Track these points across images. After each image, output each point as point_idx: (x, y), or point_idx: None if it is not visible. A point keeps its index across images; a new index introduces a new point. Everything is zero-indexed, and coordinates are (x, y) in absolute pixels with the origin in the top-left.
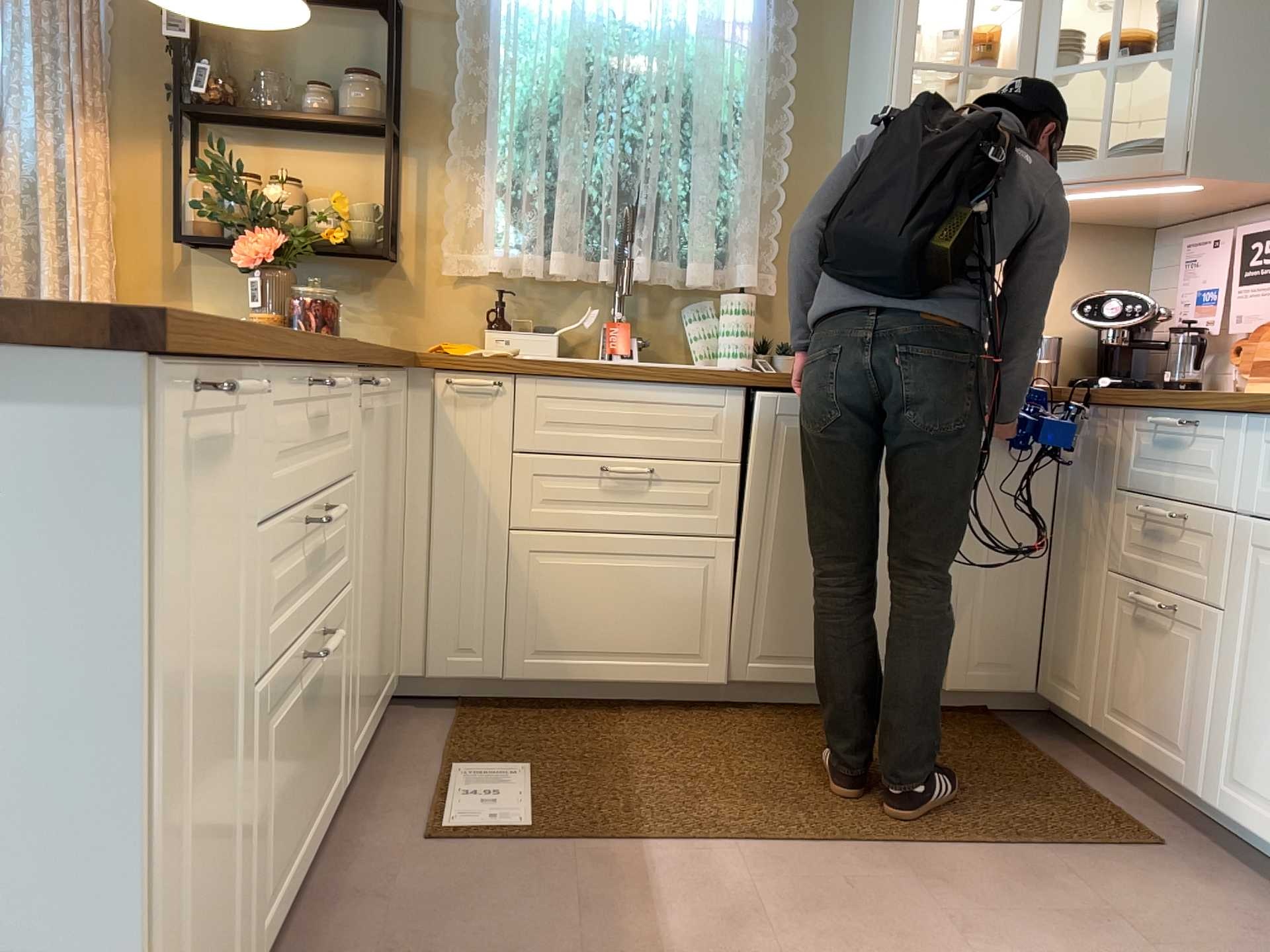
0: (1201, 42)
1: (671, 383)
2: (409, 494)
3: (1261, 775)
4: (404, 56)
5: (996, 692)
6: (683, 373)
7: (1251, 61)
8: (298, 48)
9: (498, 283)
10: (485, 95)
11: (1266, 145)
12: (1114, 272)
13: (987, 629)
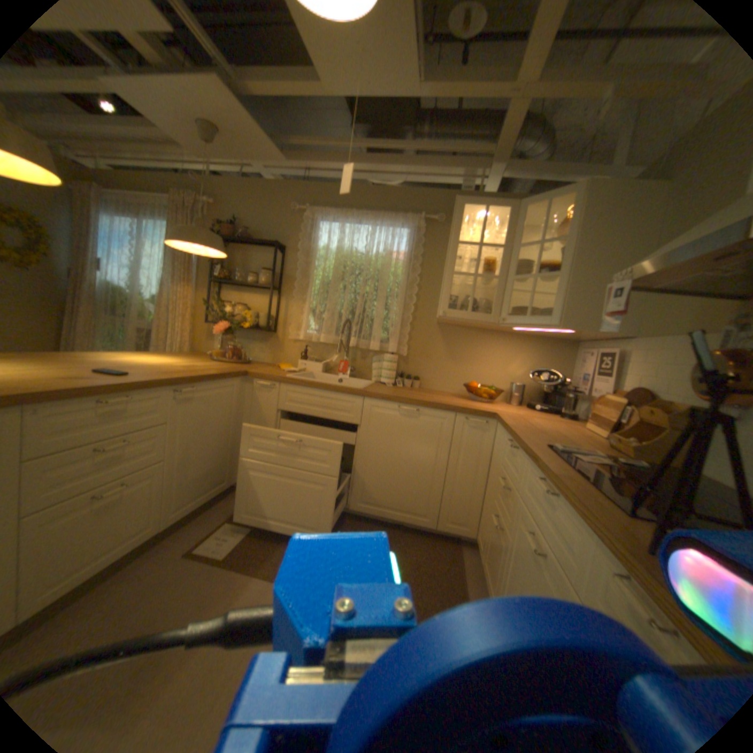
0: (574, 269)
1: (335, 392)
2: (244, 420)
3: None
4: (284, 263)
5: (458, 536)
6: (339, 389)
7: (596, 278)
8: (252, 259)
9: (308, 343)
10: (309, 277)
11: (602, 316)
12: (557, 359)
13: (455, 509)
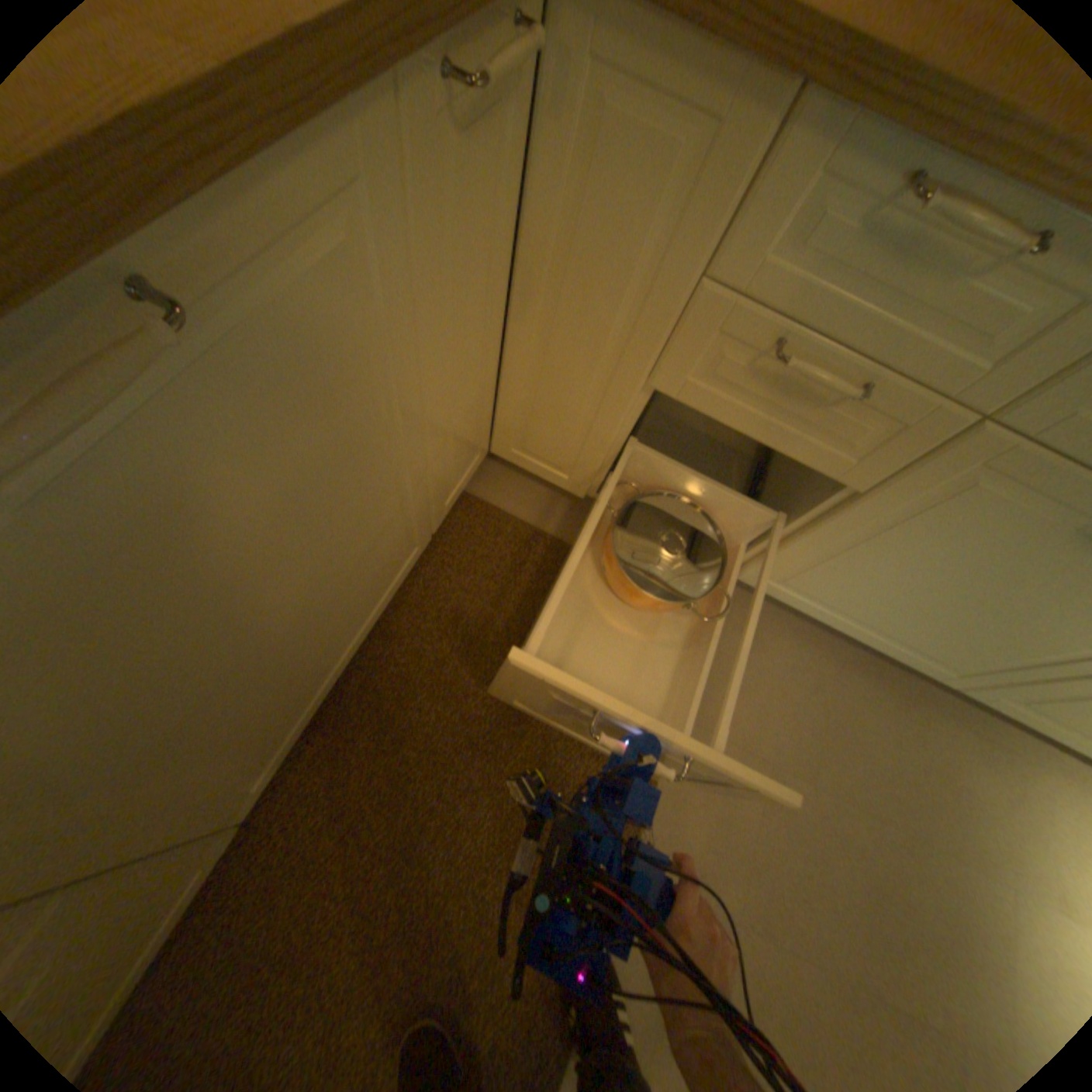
0: None
1: None
2: None
3: (824, 587)
4: None
5: (463, 486)
6: None
7: None
8: None
9: None
10: None
11: None
12: None
13: (455, 458)
